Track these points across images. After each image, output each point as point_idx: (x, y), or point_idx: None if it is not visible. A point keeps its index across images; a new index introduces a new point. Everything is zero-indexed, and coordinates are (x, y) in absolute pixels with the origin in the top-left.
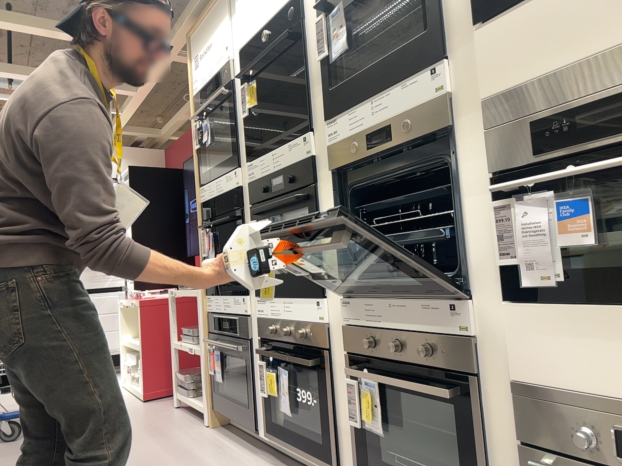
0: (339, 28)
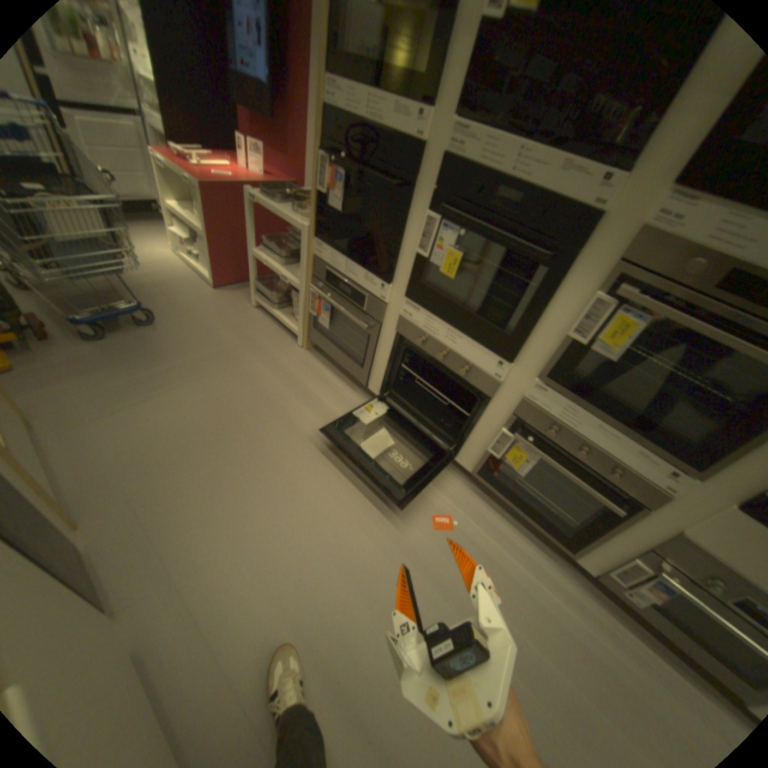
0: None
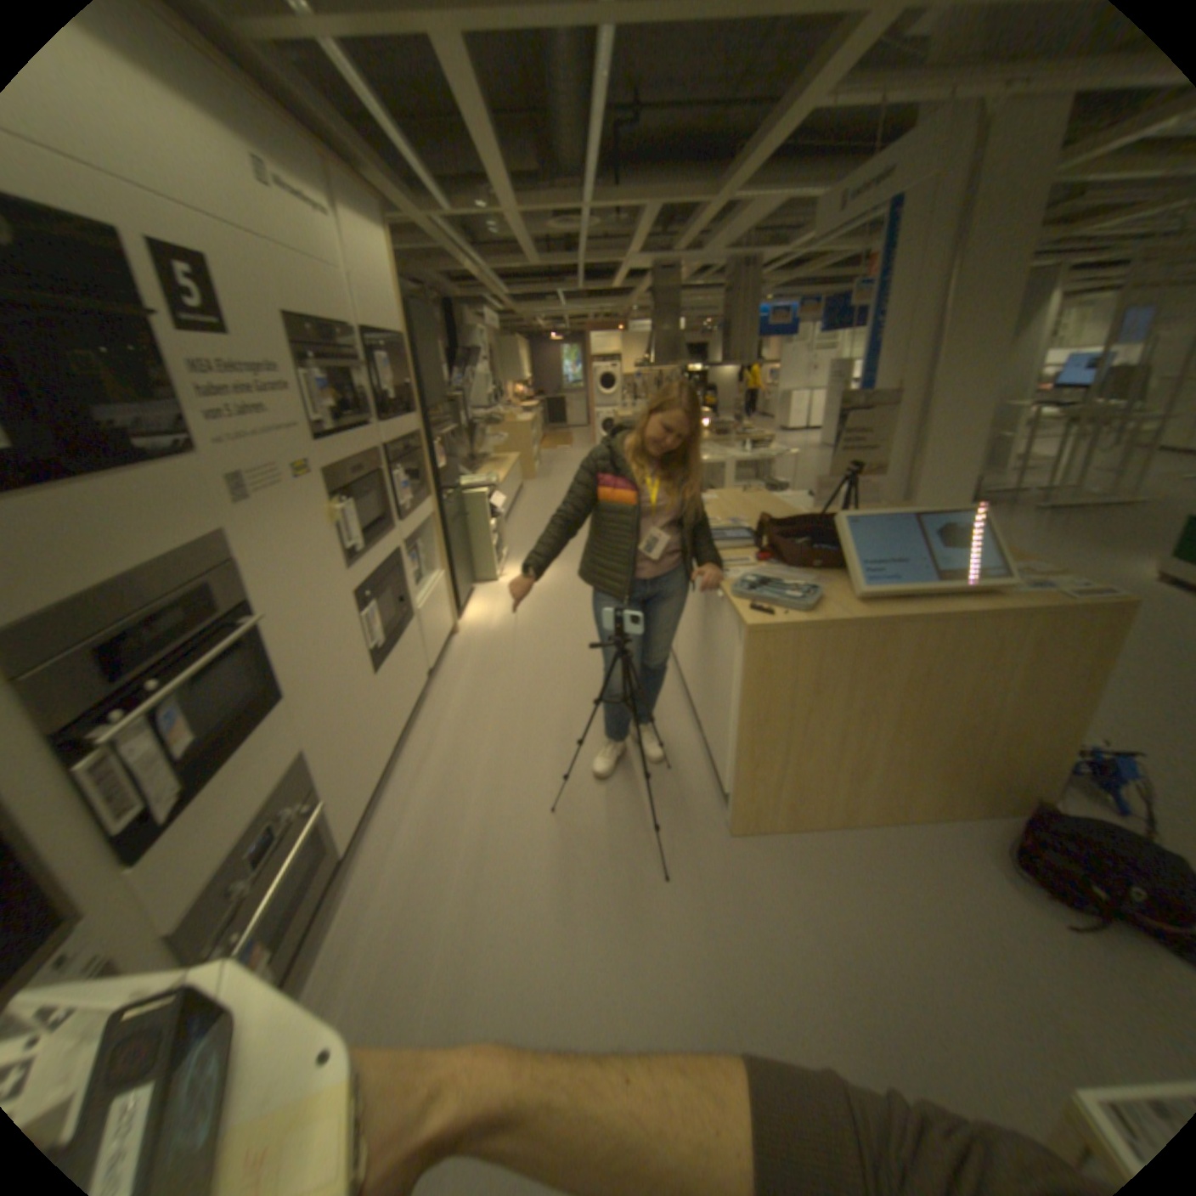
0: None
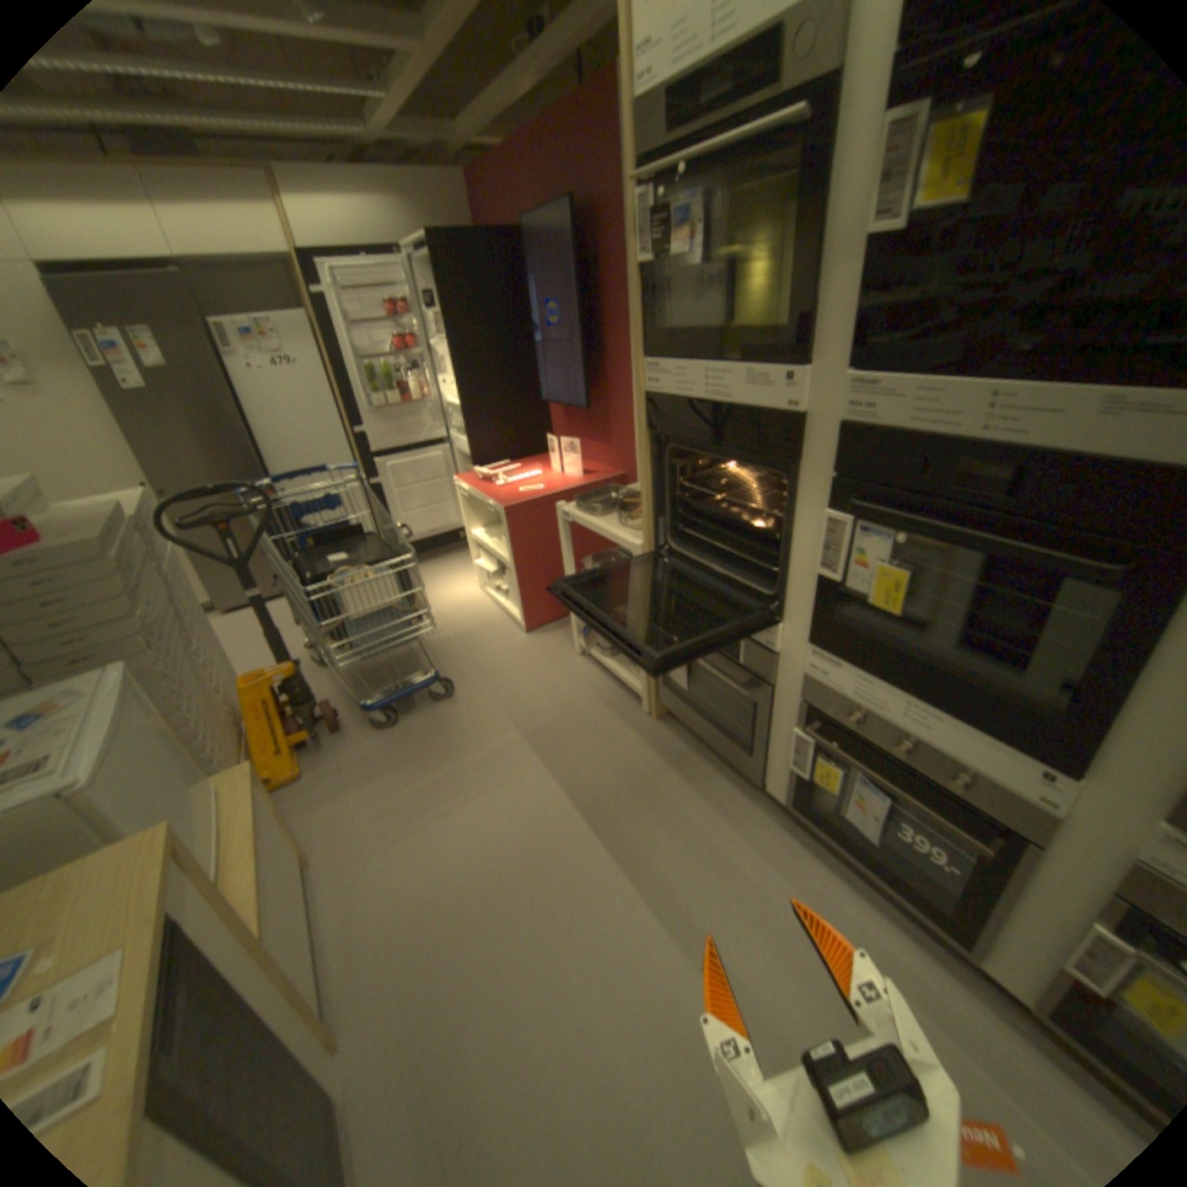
0: None
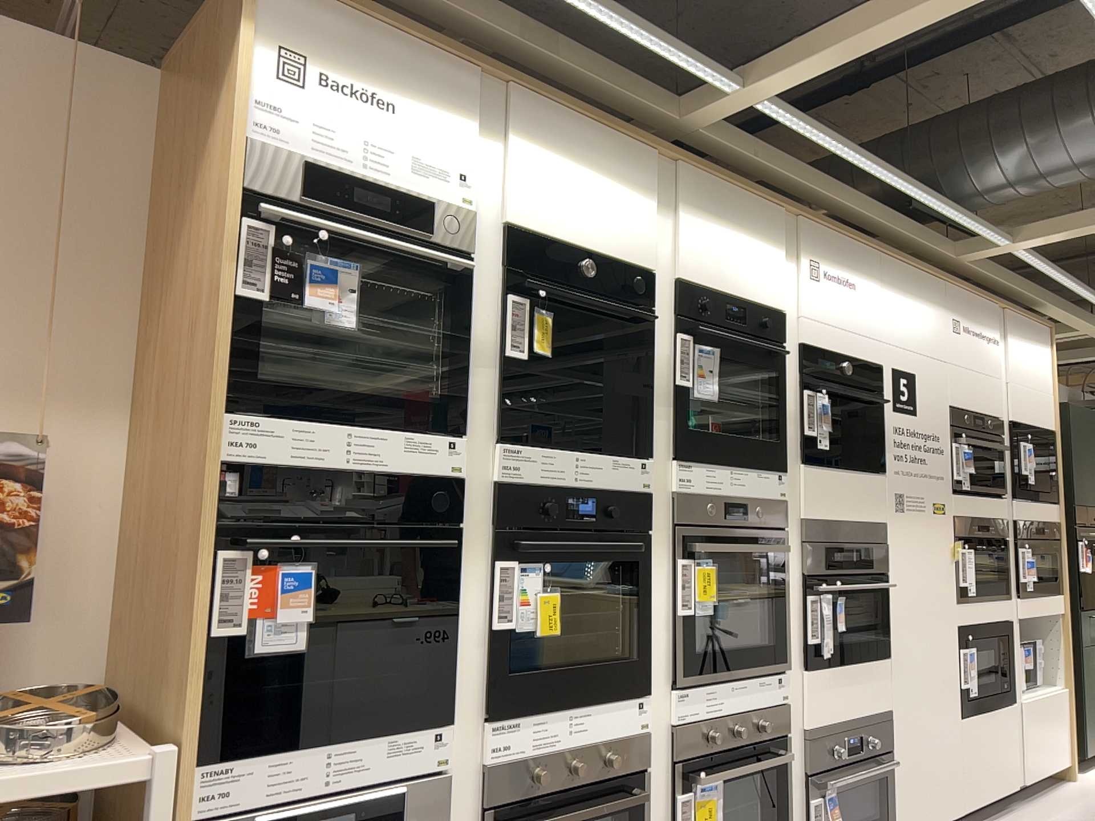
0: (703, 372)
